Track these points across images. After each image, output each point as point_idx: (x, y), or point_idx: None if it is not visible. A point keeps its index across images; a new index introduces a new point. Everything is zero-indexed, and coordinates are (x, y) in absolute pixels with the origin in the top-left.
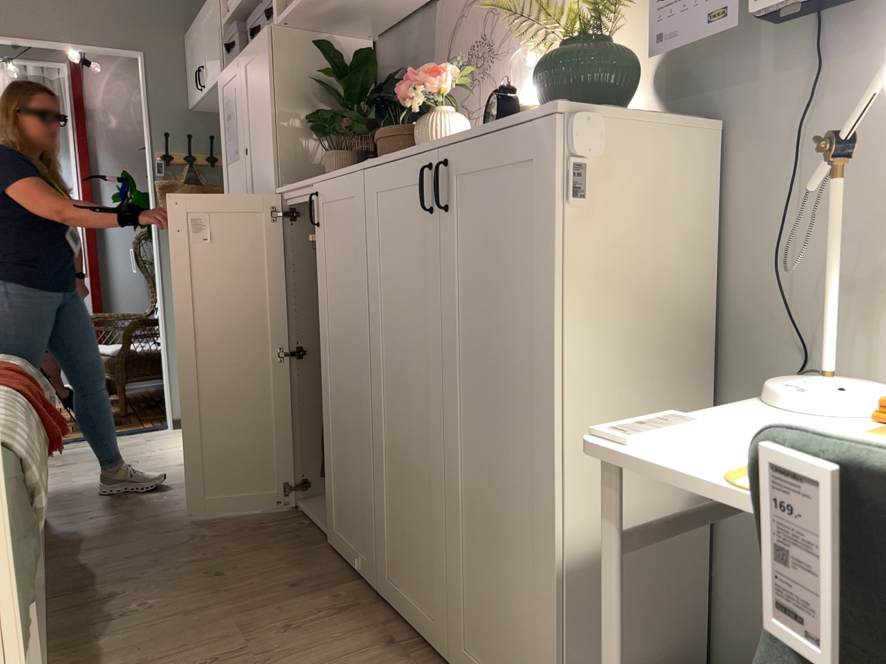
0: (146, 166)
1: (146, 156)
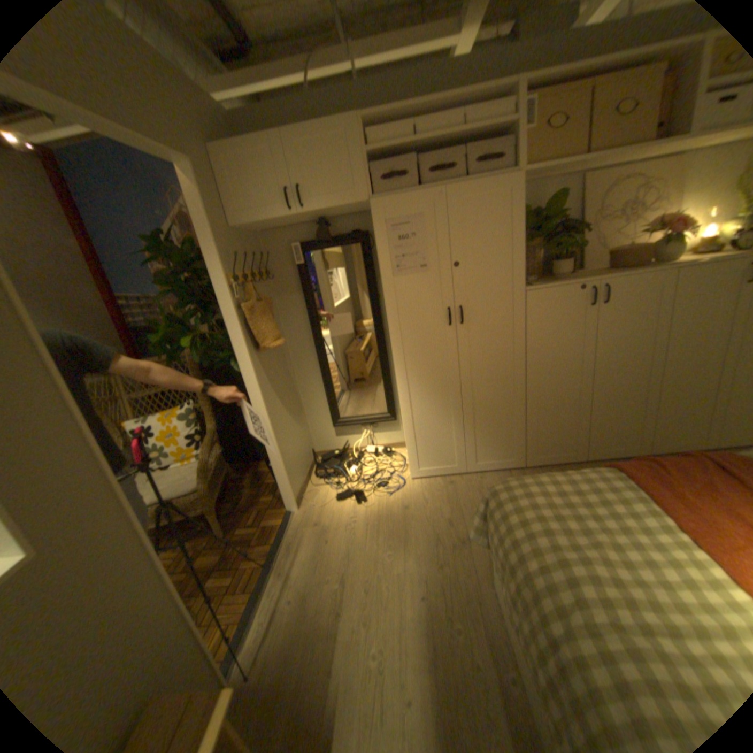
0: (217, 290)
1: (213, 280)
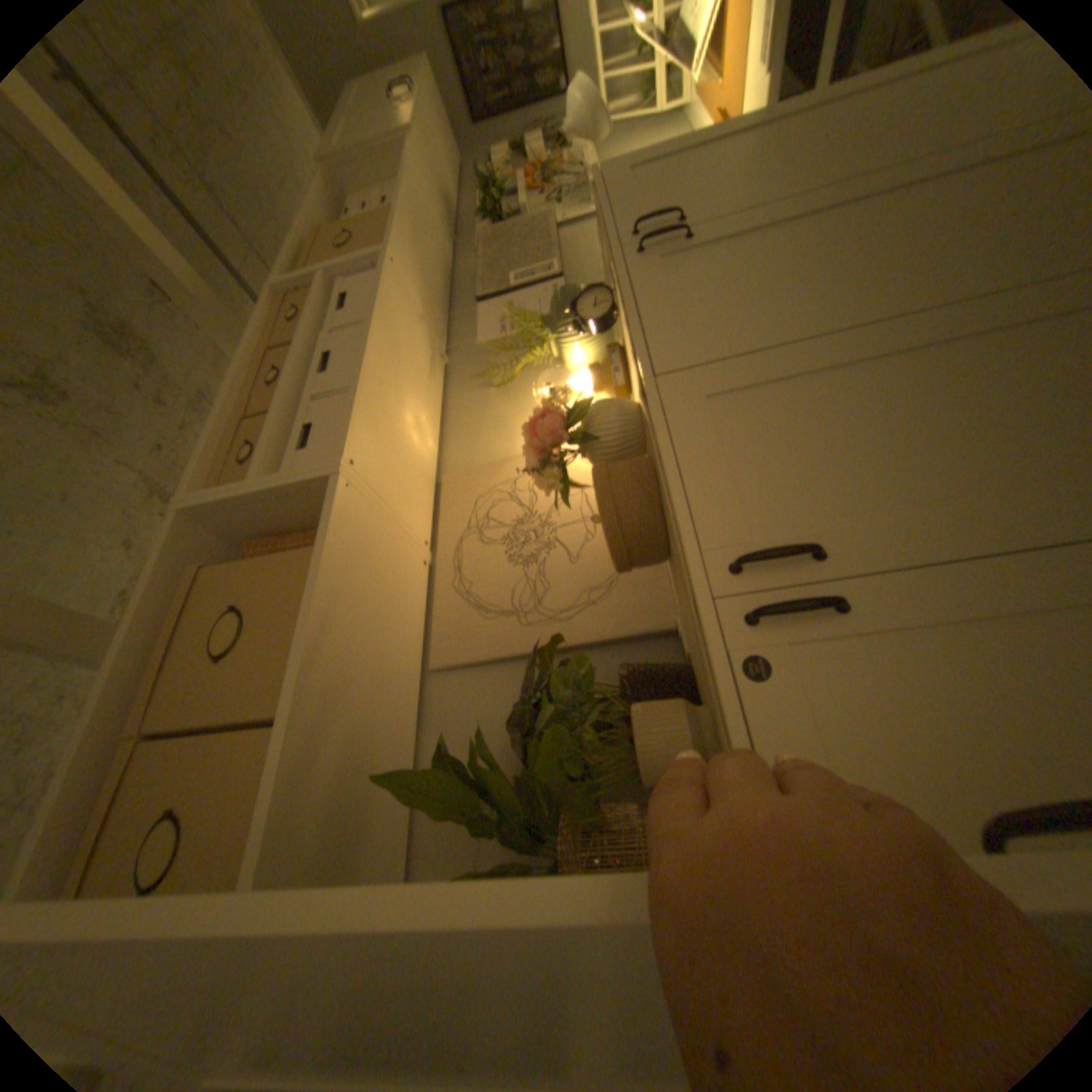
0: None
1: None
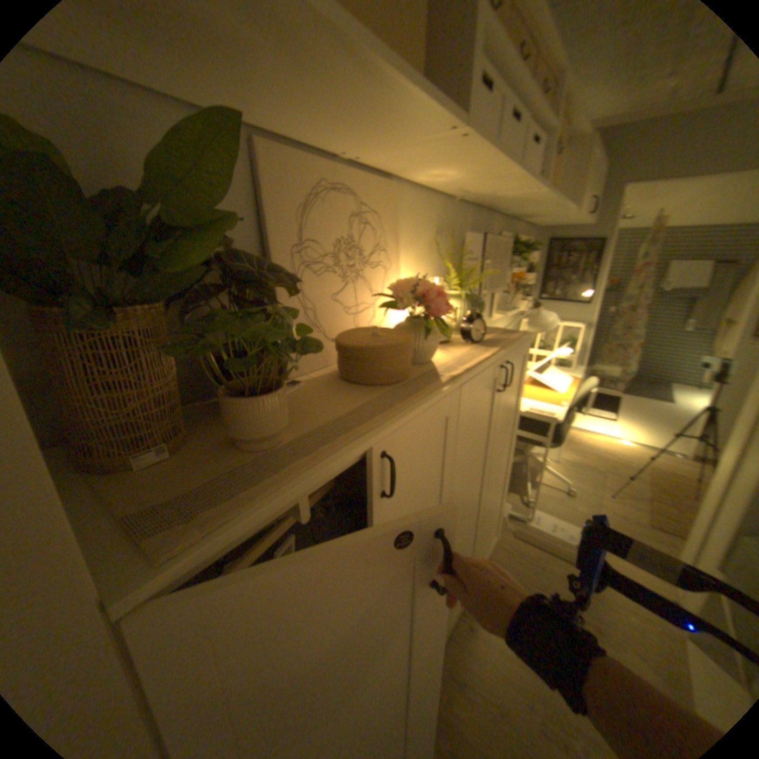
0: None
1: None
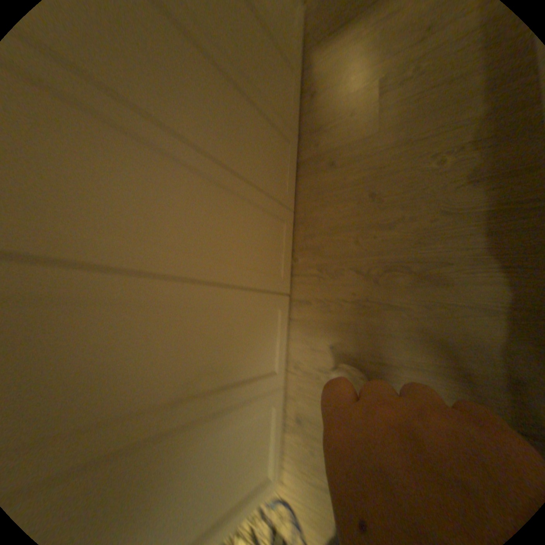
0: None
1: None
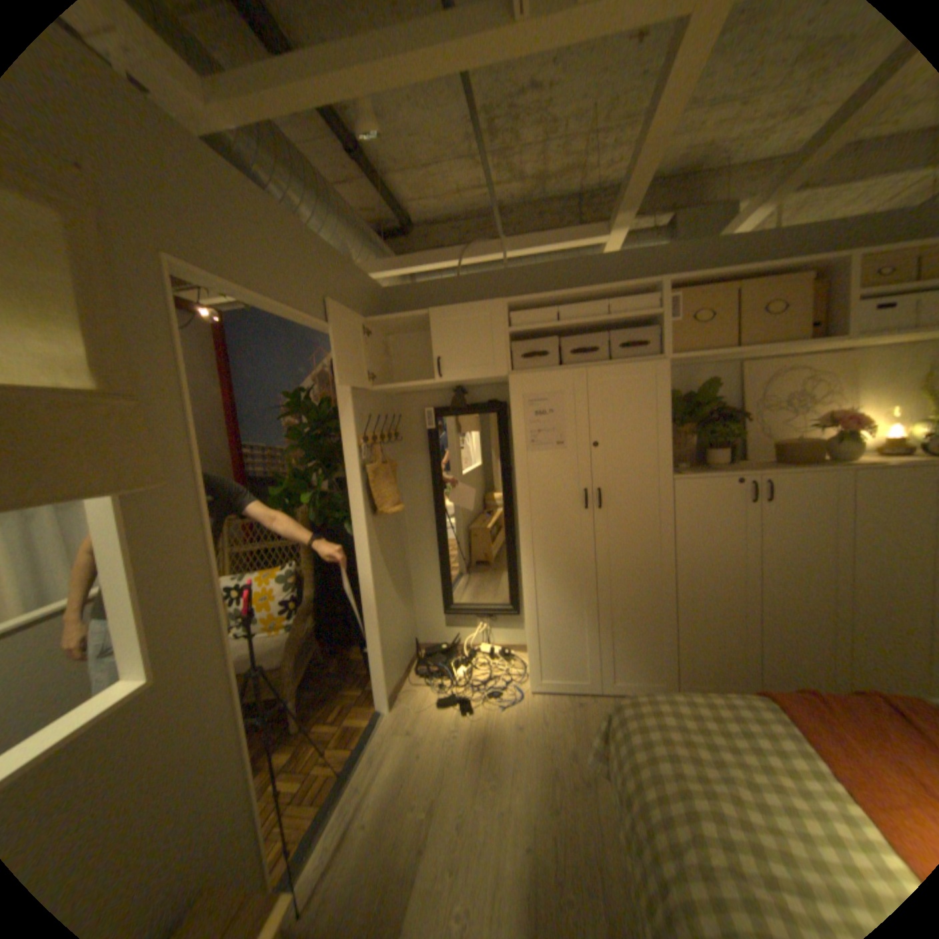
0: (345, 451)
1: (344, 441)
